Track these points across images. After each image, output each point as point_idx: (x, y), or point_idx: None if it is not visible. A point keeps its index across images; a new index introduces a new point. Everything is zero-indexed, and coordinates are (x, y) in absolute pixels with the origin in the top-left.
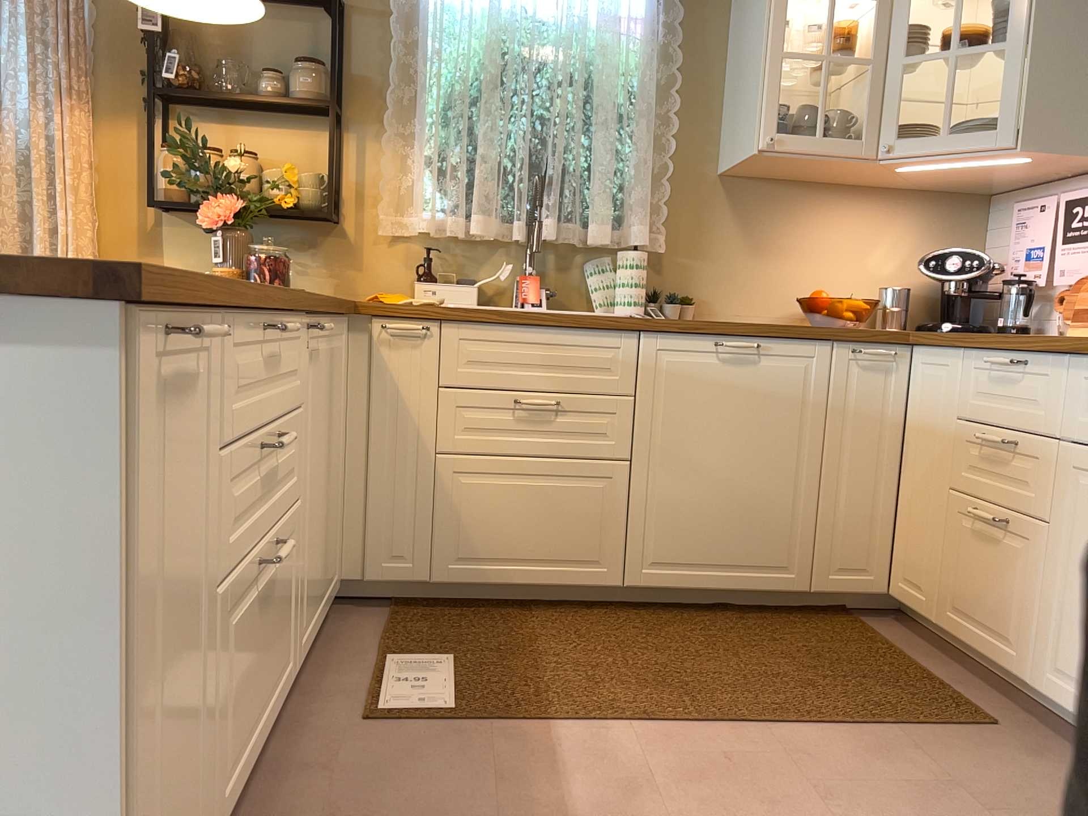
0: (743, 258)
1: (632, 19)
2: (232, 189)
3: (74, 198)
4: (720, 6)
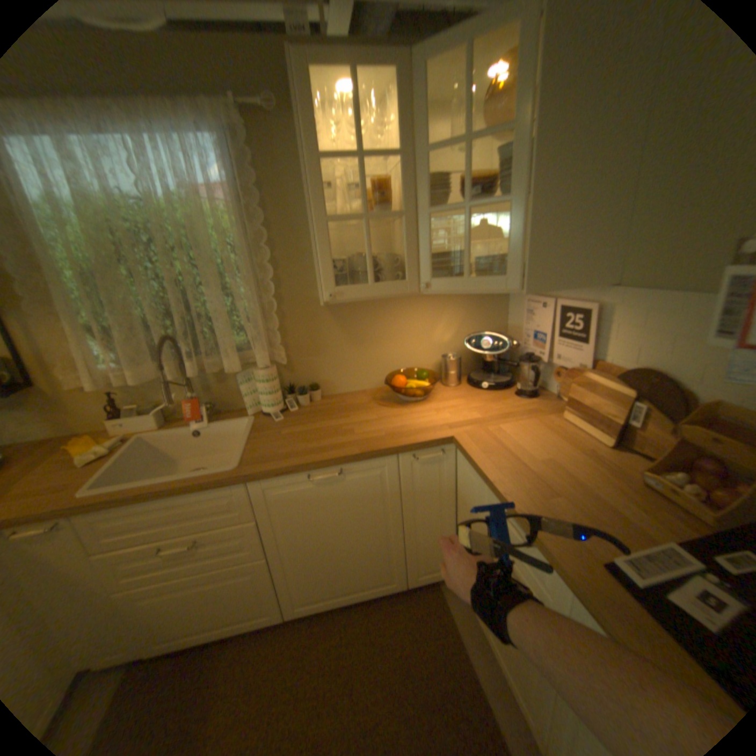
0: (347, 352)
1: (211, 189)
2: None
3: None
4: (290, 162)
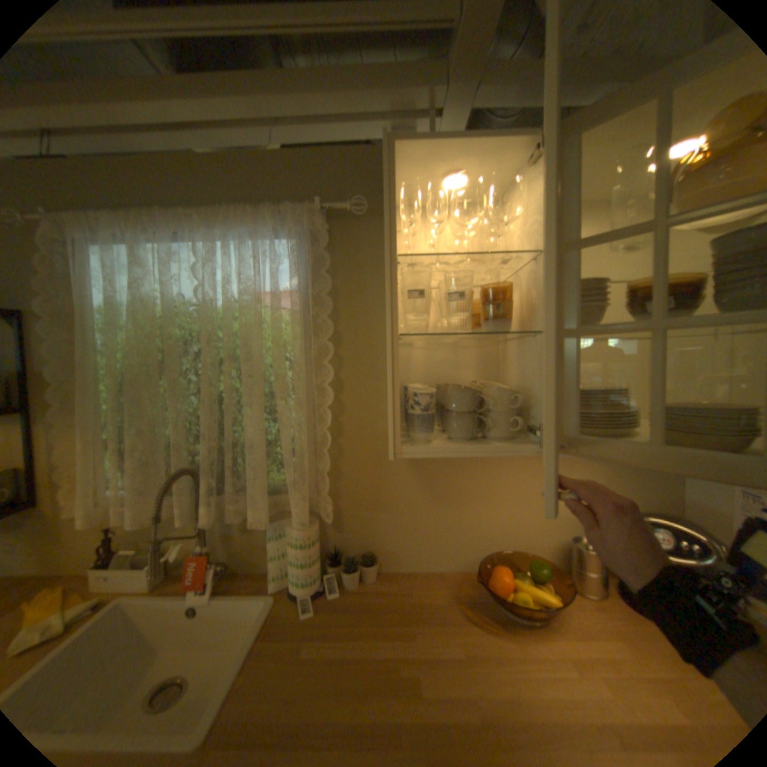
0: (423, 510)
1: (278, 295)
2: None
3: None
4: (376, 268)
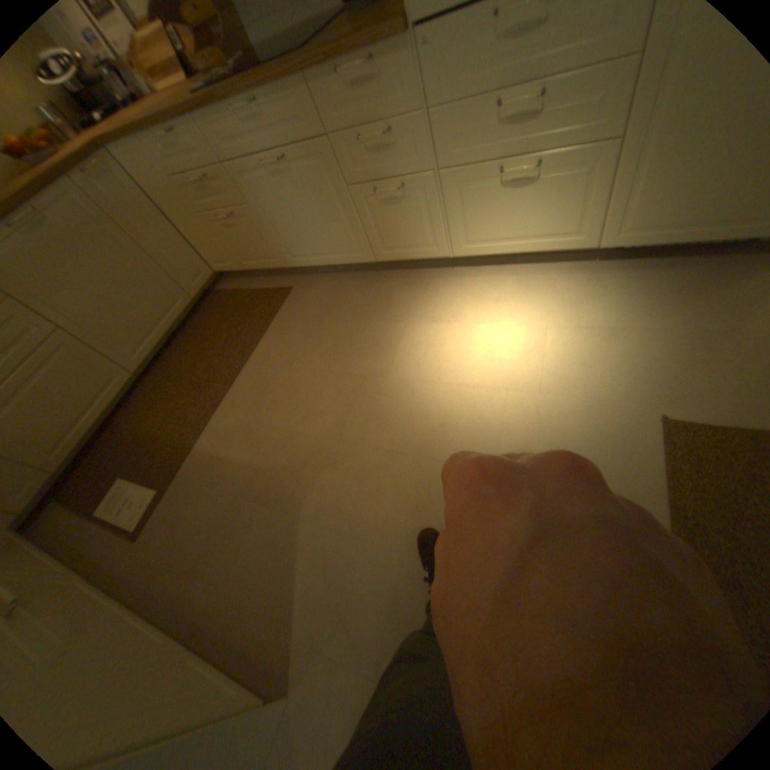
0: None
1: None
2: None
3: None
4: None
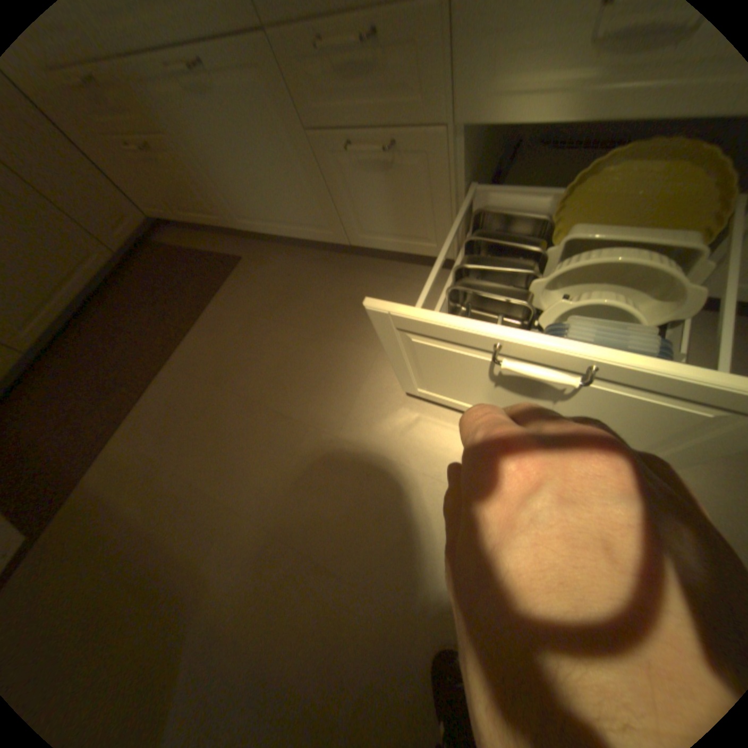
0: None
1: None
2: None
3: None
4: None
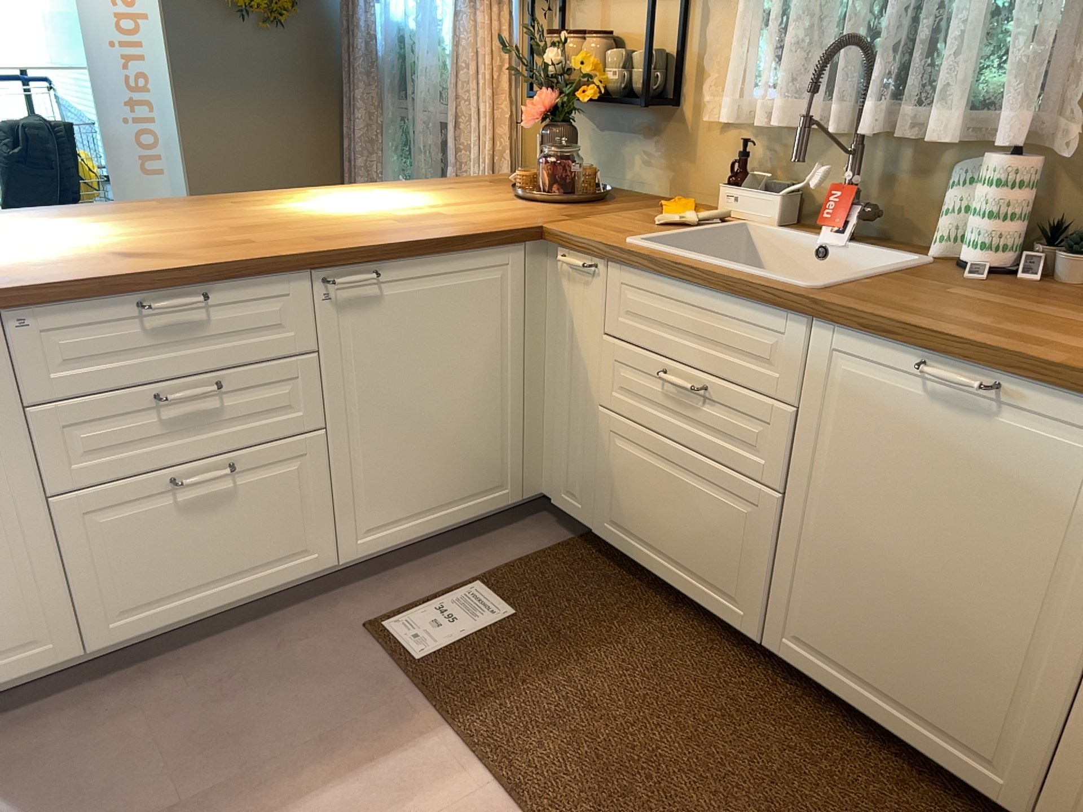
0: None
1: None
2: (548, 84)
3: (486, 91)
4: None
